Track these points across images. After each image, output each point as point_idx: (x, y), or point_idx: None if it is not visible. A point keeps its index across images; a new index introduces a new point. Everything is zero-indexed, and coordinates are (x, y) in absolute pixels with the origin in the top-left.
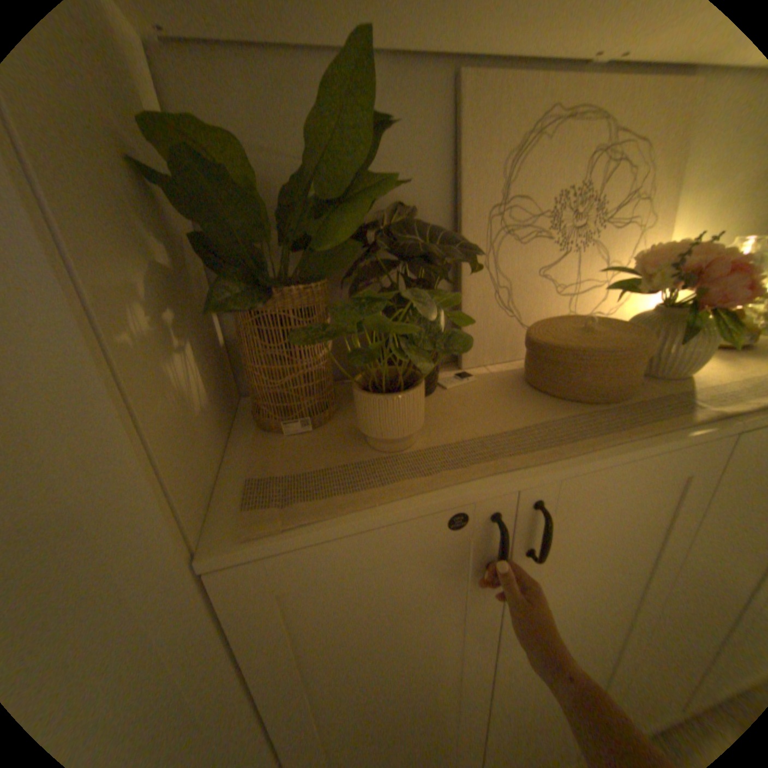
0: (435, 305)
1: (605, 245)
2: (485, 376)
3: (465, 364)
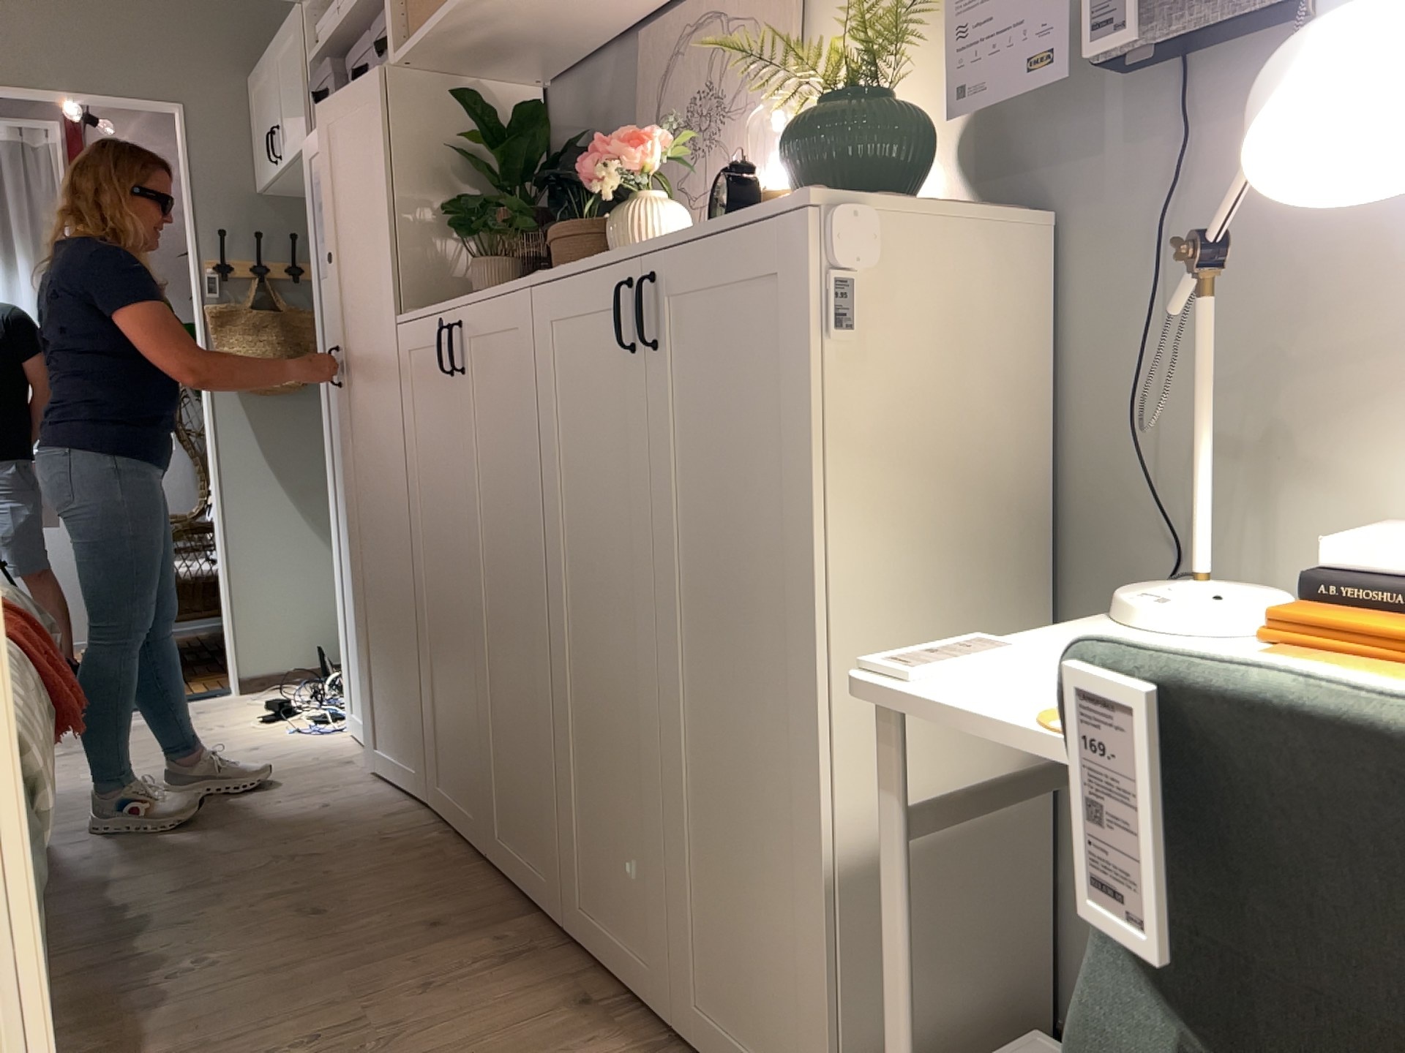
0: (489, 206)
1: (723, 147)
2: None
3: None
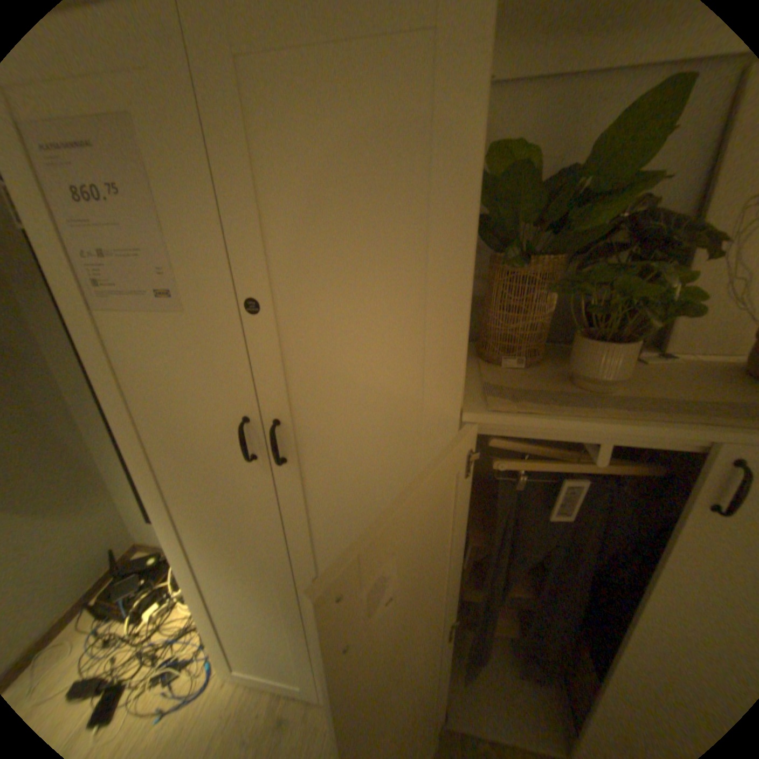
0: (674, 279)
1: None
2: (694, 362)
3: (671, 348)
